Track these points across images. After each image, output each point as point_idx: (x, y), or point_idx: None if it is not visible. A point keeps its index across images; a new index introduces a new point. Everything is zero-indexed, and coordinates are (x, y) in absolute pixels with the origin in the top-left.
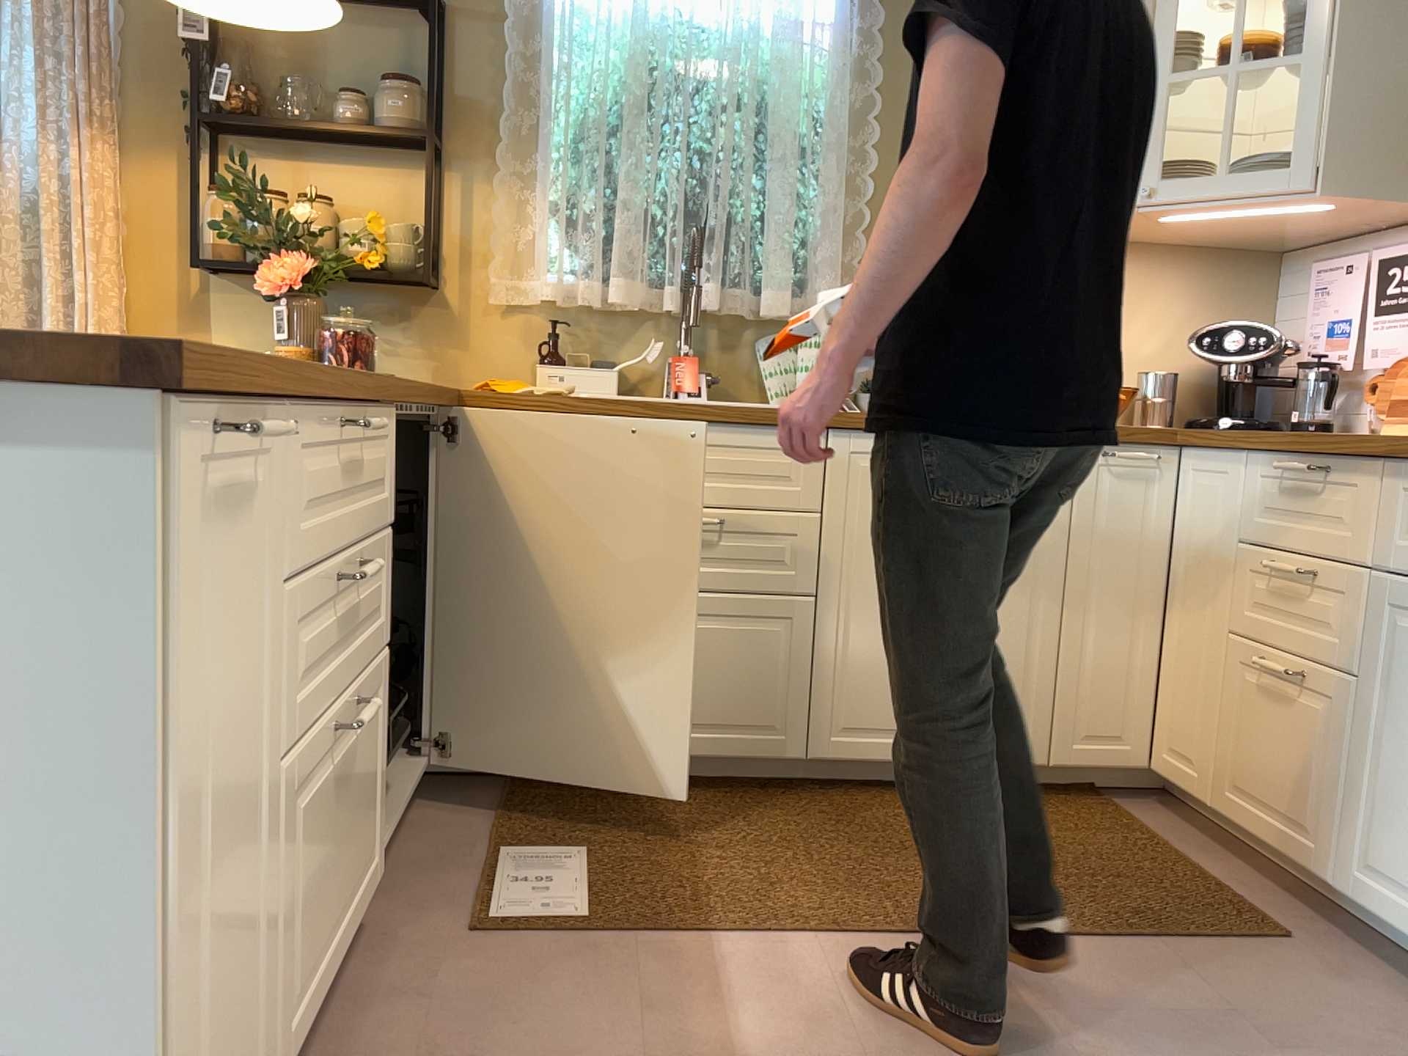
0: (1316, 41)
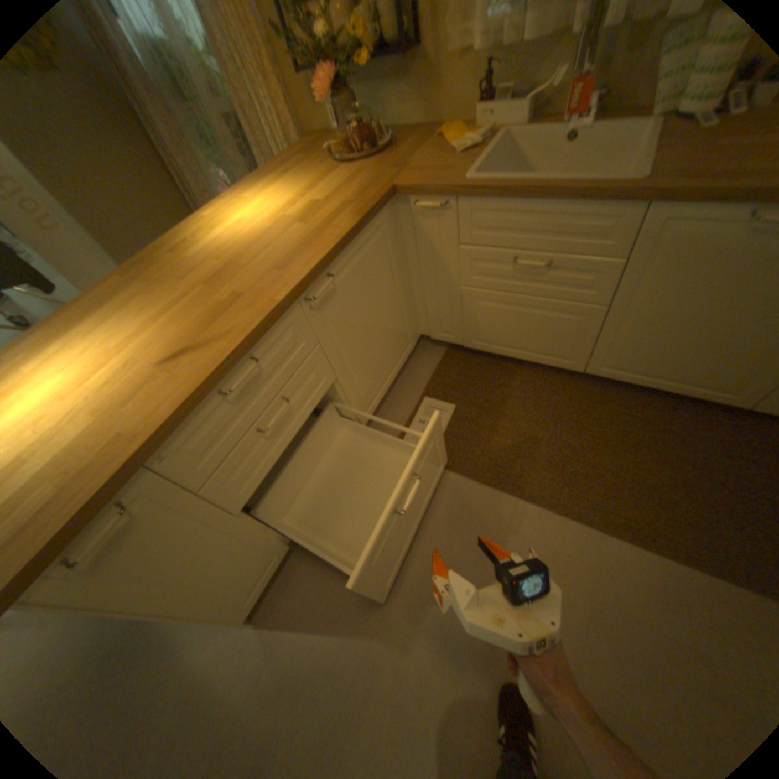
0: None
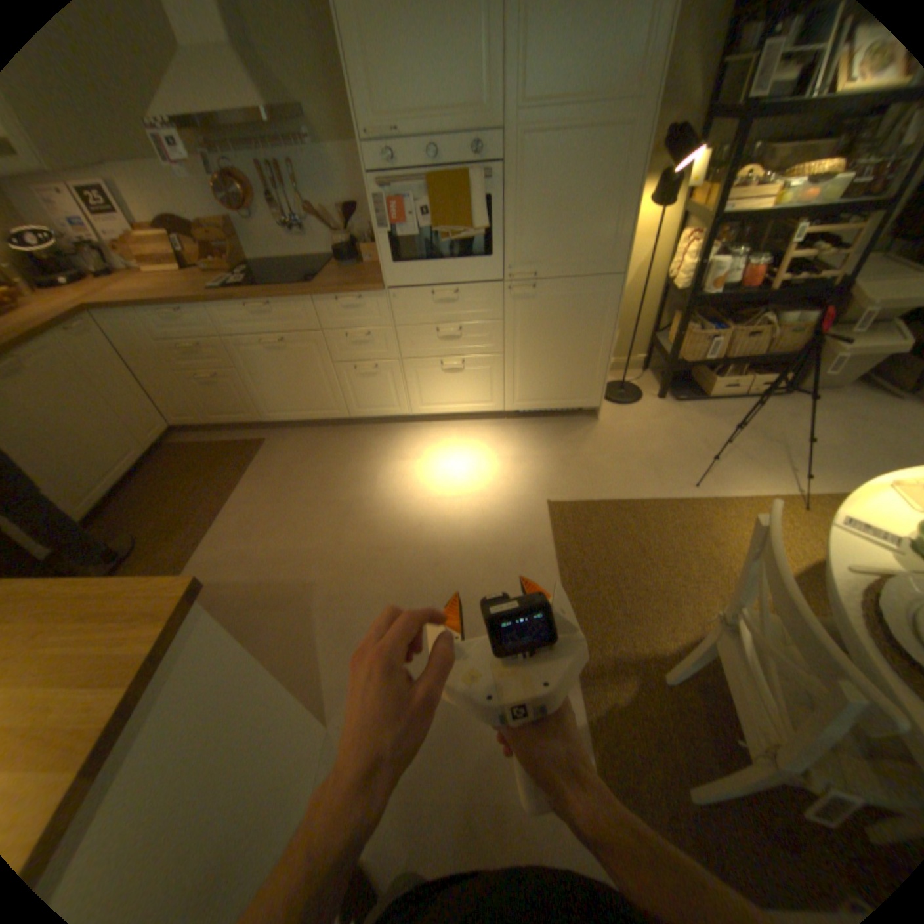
0: None
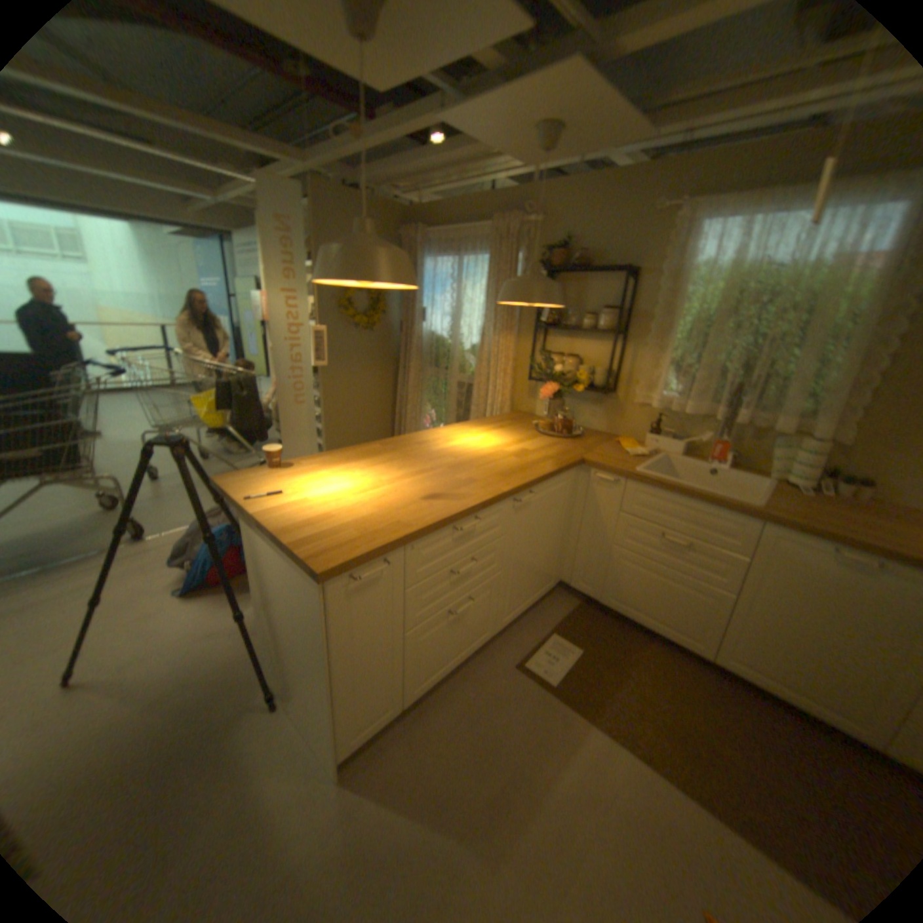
0: None
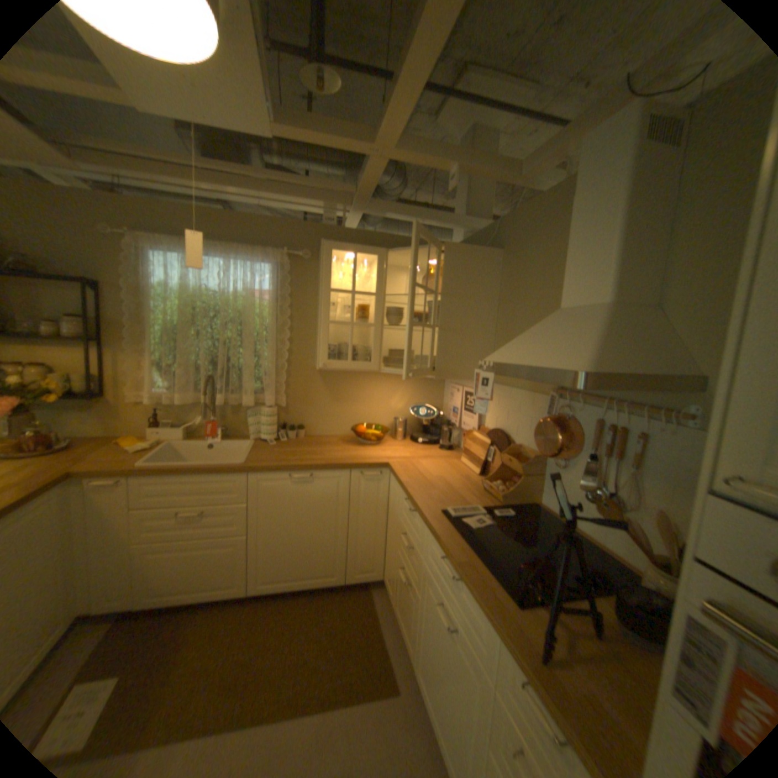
0: (433, 322)
